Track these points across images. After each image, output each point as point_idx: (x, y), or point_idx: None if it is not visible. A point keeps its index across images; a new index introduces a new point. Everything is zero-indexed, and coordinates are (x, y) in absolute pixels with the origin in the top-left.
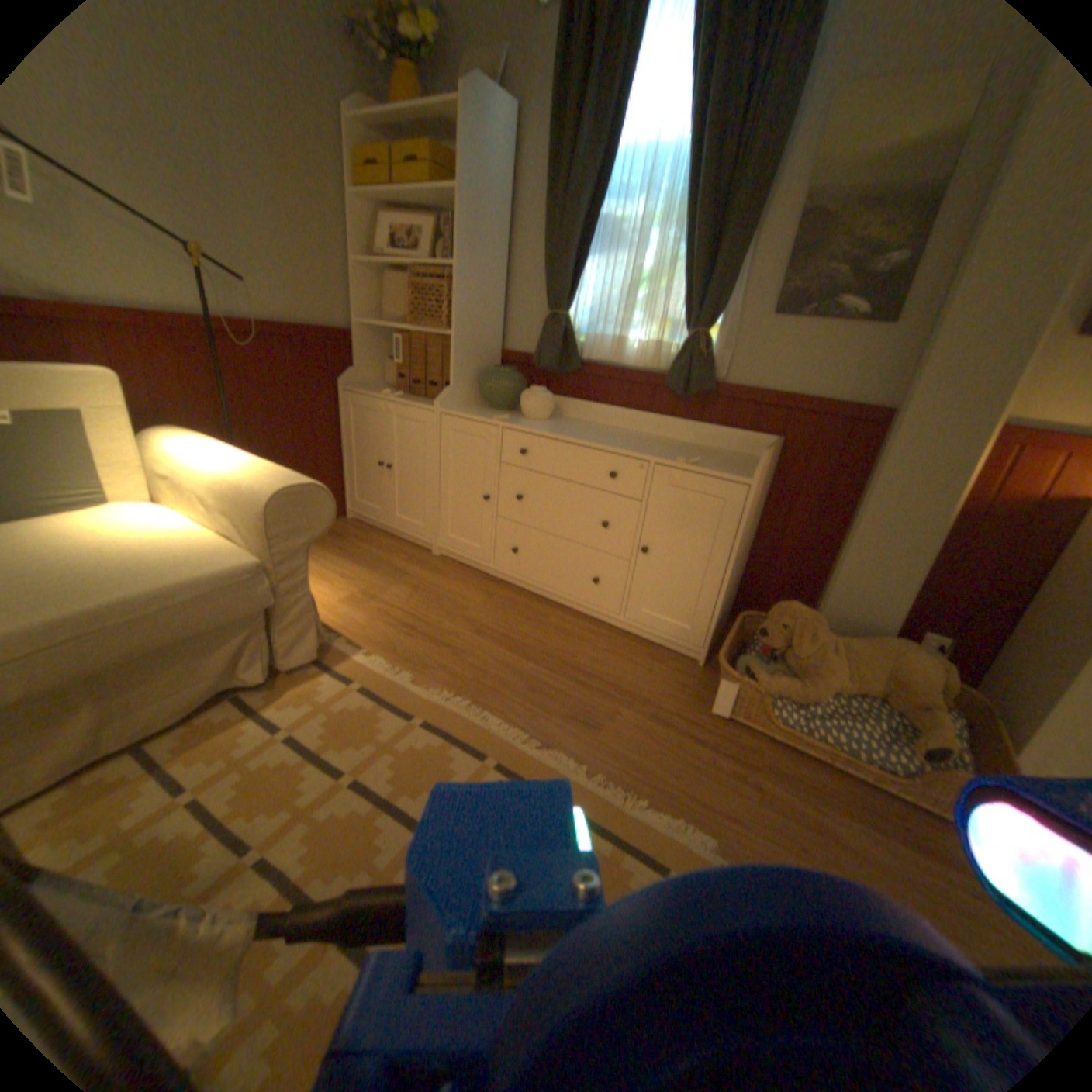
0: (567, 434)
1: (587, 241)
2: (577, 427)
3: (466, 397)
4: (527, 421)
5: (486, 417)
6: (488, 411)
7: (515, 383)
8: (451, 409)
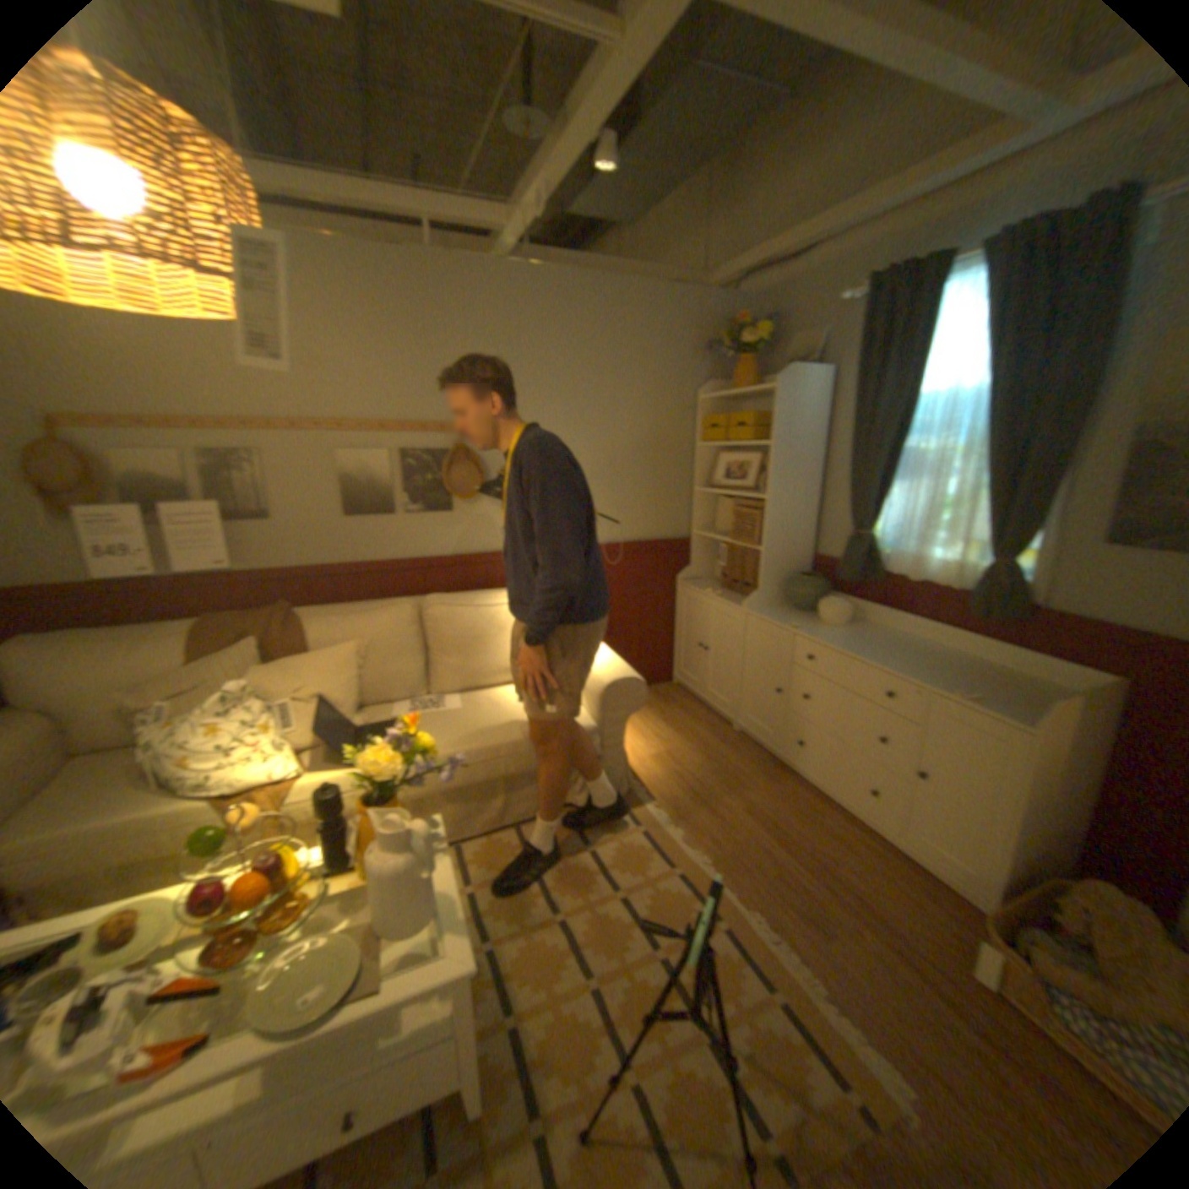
0: (851, 647)
1: (888, 471)
2: (872, 636)
3: (771, 599)
4: (821, 627)
5: (782, 621)
6: (790, 612)
7: (815, 590)
8: (755, 611)
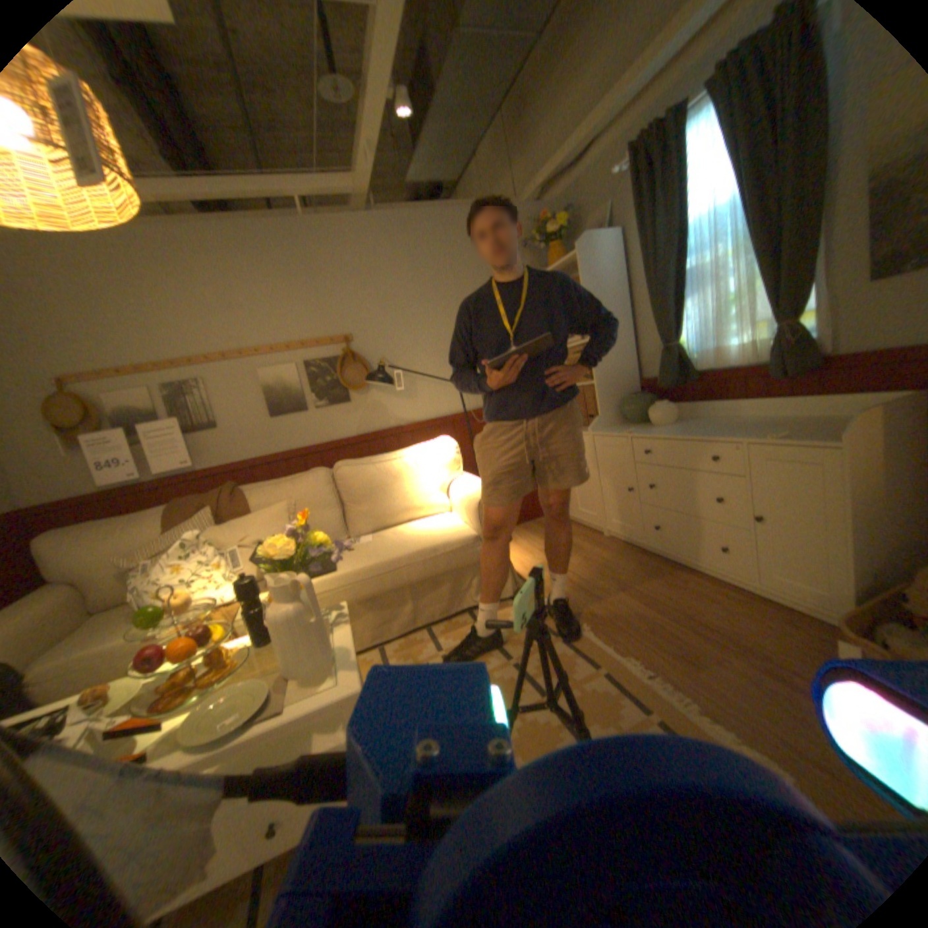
0: (679, 432)
1: (681, 288)
2: (698, 423)
3: (613, 419)
4: (654, 427)
5: (622, 431)
6: (629, 425)
7: (645, 401)
8: (600, 430)
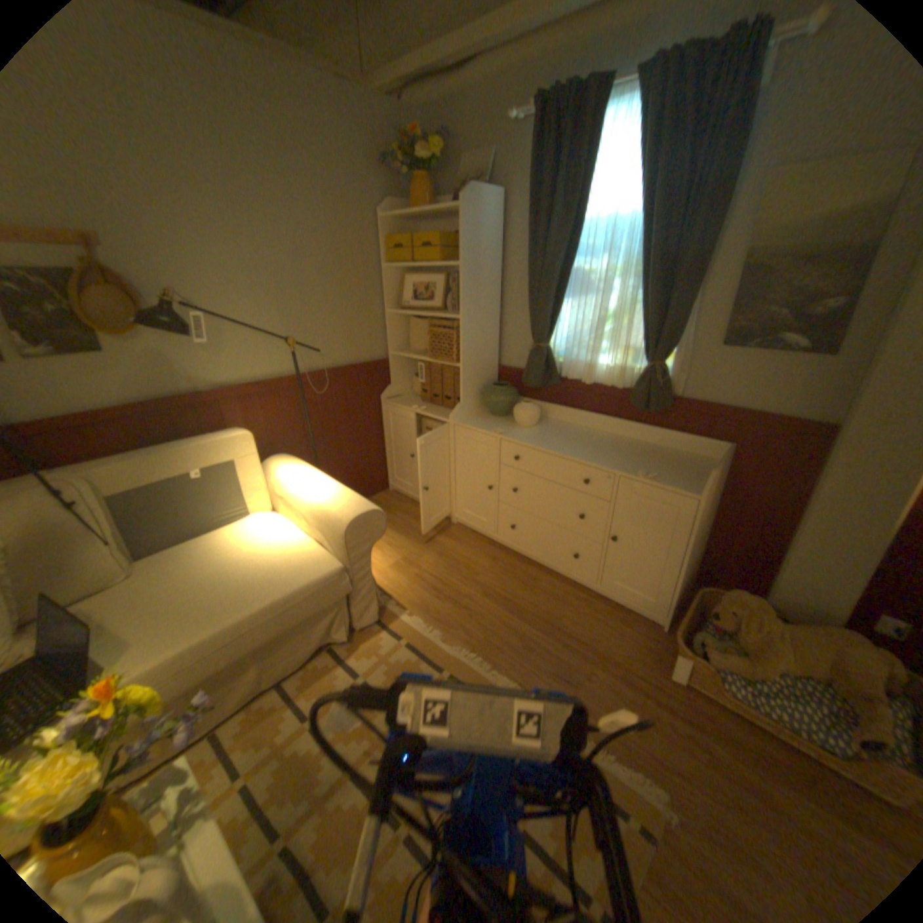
0: (550, 445)
1: (561, 290)
2: (559, 432)
3: (472, 409)
4: (519, 429)
5: (488, 428)
6: (489, 418)
7: (509, 398)
8: (462, 421)
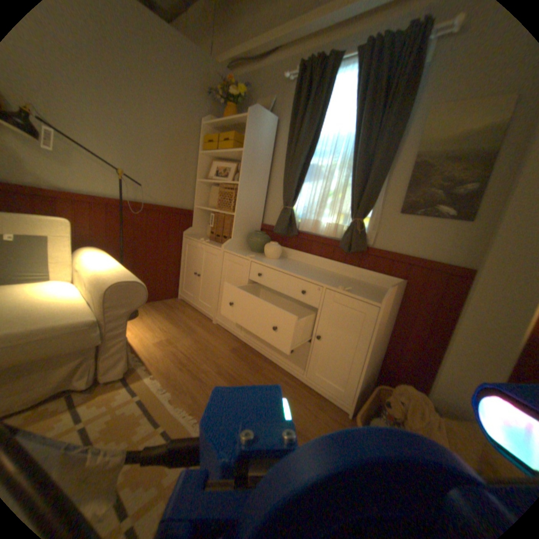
0: (283, 267)
1: (304, 175)
2: (292, 264)
3: (239, 245)
4: (266, 259)
5: (245, 255)
6: (249, 252)
7: (263, 239)
8: (229, 250)
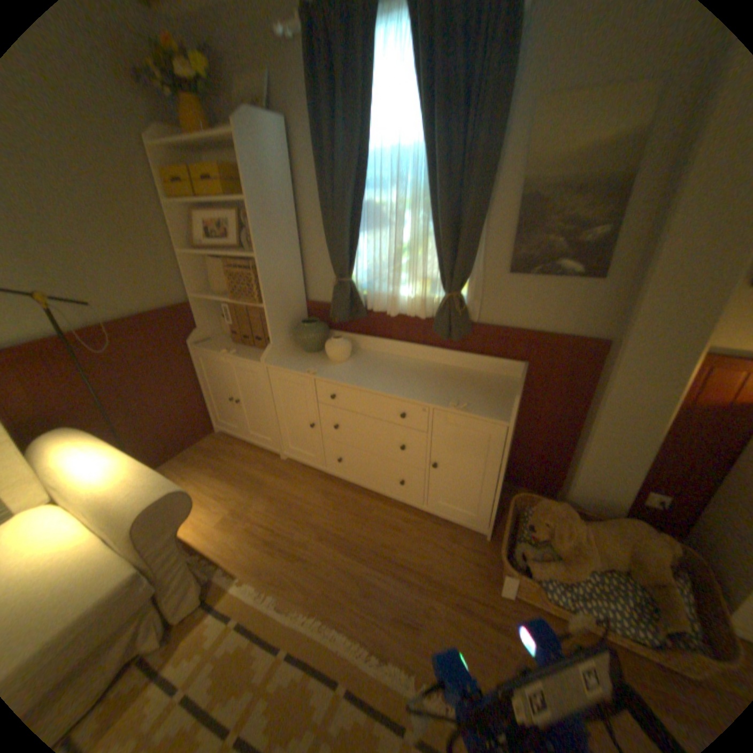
0: (364, 381)
1: (356, 224)
2: (372, 364)
3: (285, 347)
4: (333, 366)
5: (302, 368)
6: (303, 356)
7: (320, 334)
8: (274, 363)
